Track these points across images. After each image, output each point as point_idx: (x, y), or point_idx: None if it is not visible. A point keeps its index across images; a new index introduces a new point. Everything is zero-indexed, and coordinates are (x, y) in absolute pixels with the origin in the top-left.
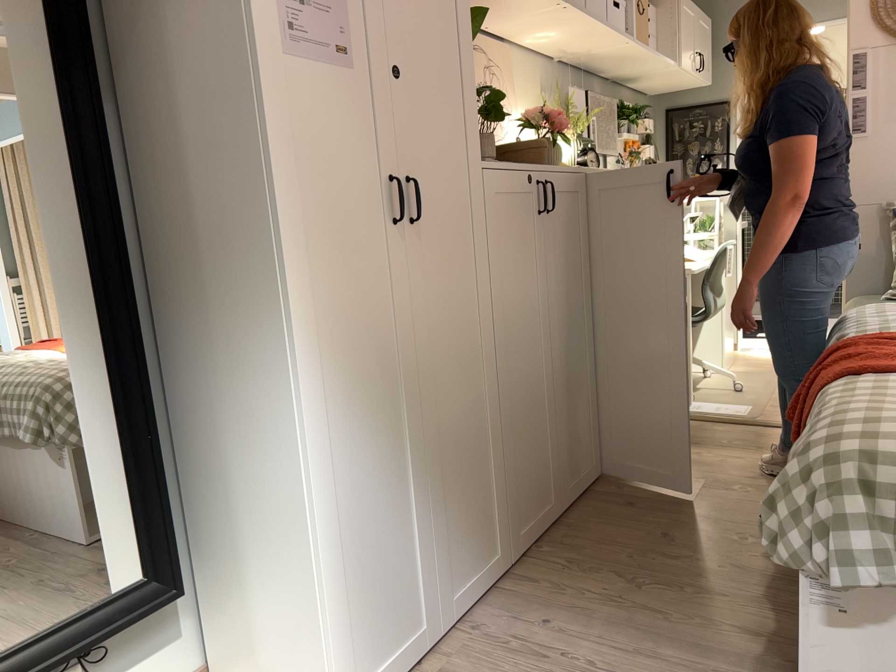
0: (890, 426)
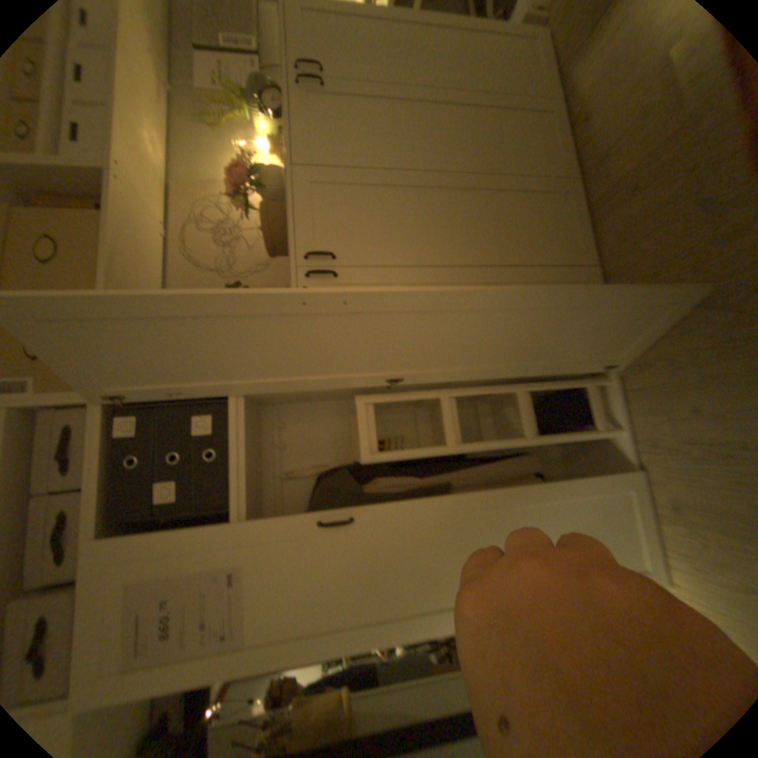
0: None
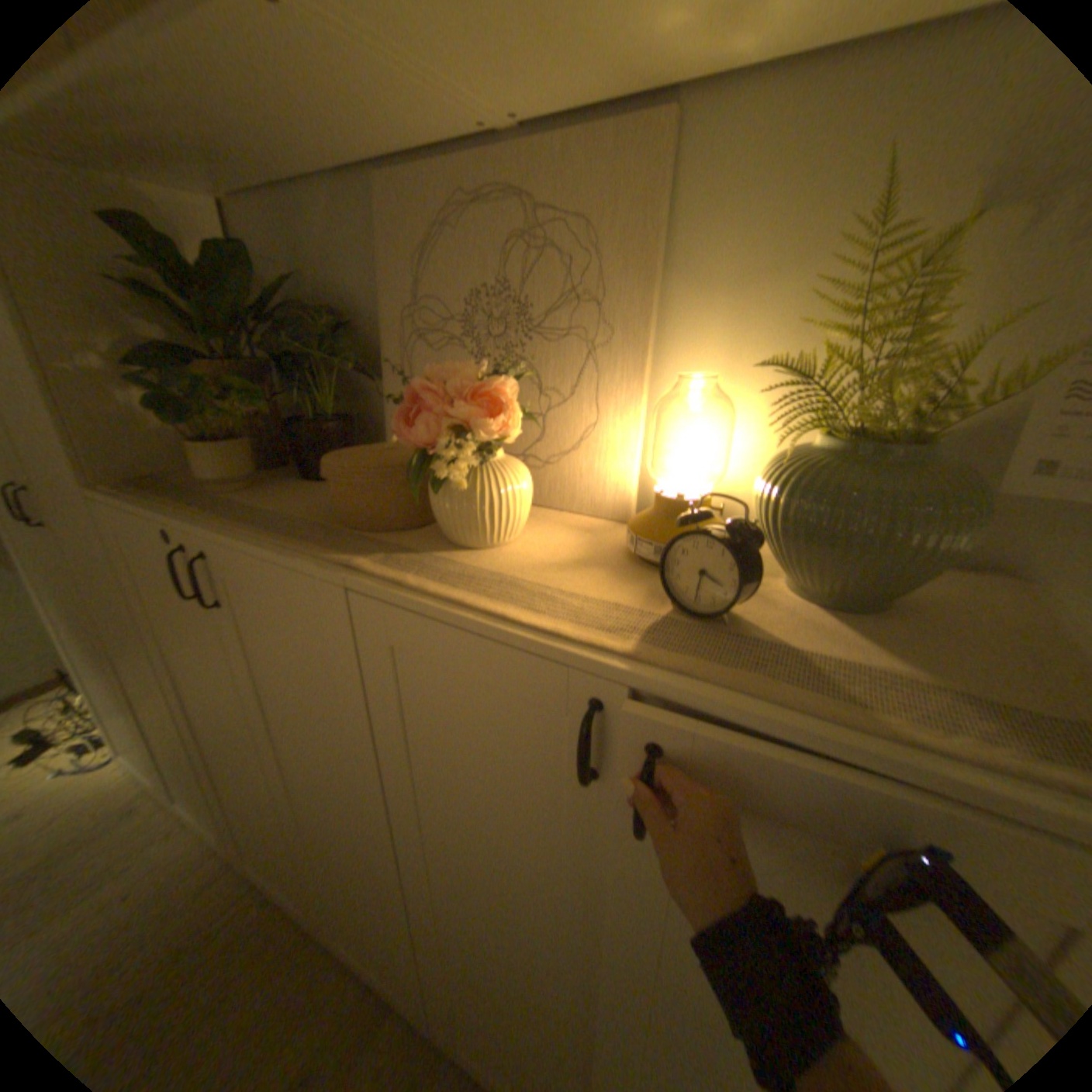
0: None
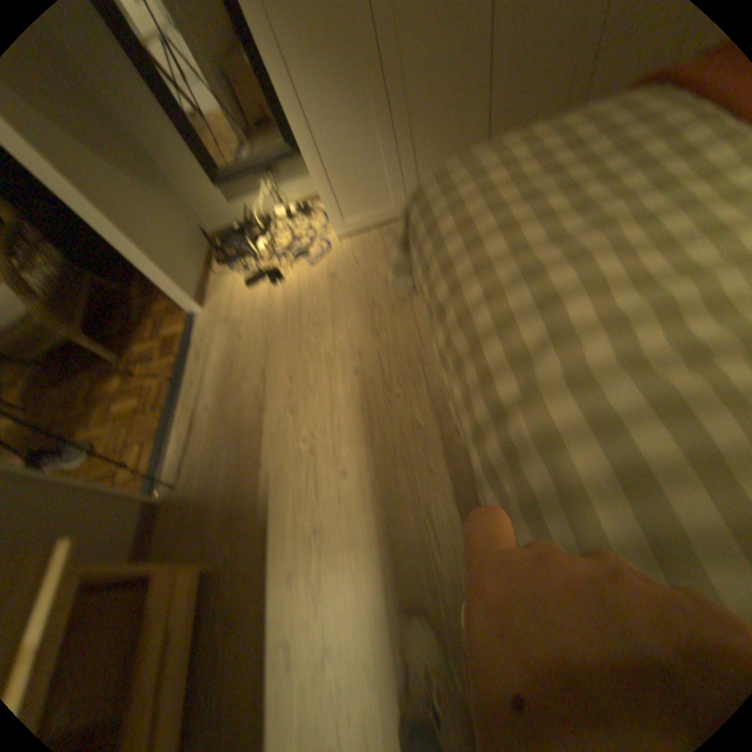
0: (481, 160)
